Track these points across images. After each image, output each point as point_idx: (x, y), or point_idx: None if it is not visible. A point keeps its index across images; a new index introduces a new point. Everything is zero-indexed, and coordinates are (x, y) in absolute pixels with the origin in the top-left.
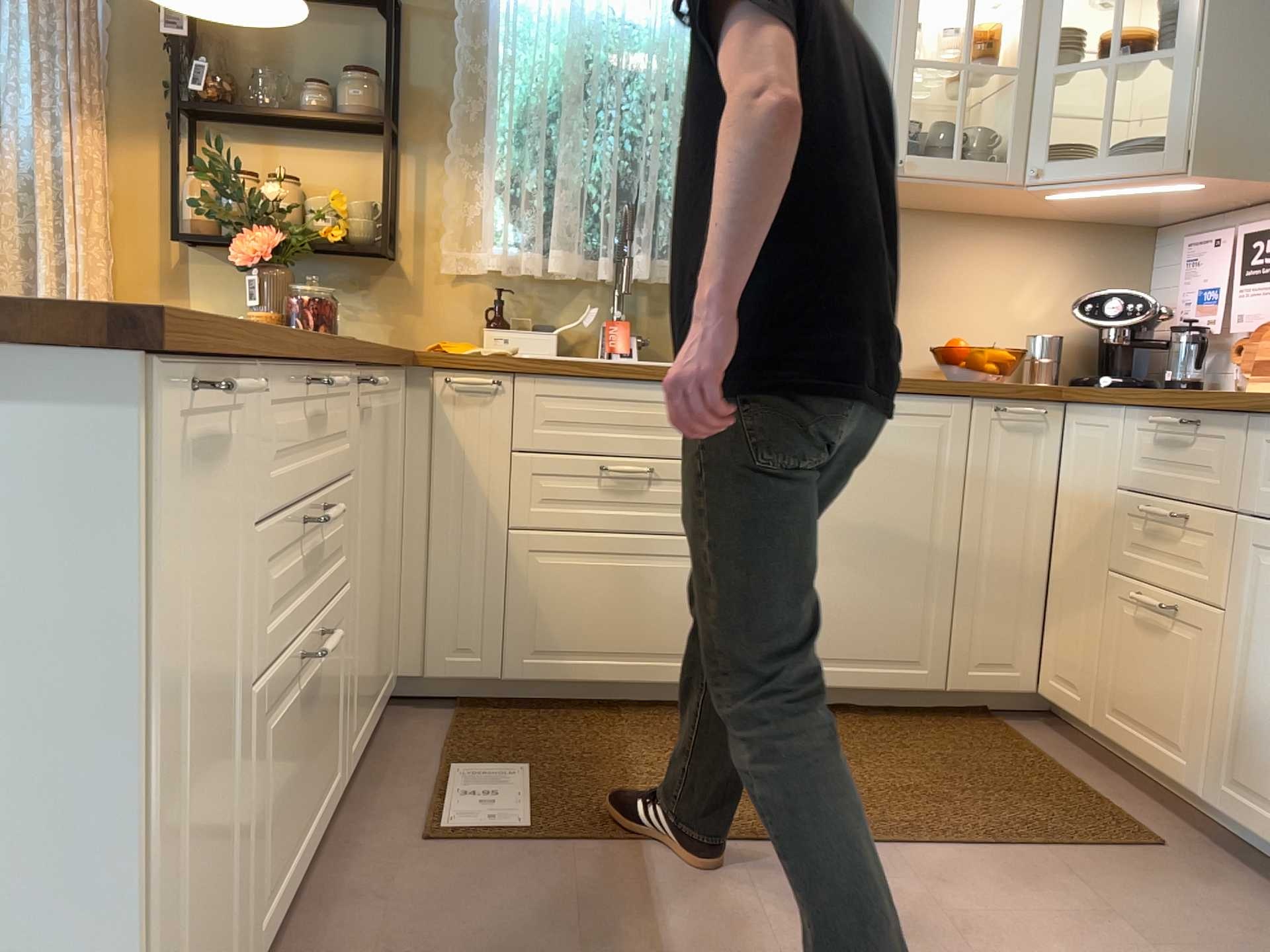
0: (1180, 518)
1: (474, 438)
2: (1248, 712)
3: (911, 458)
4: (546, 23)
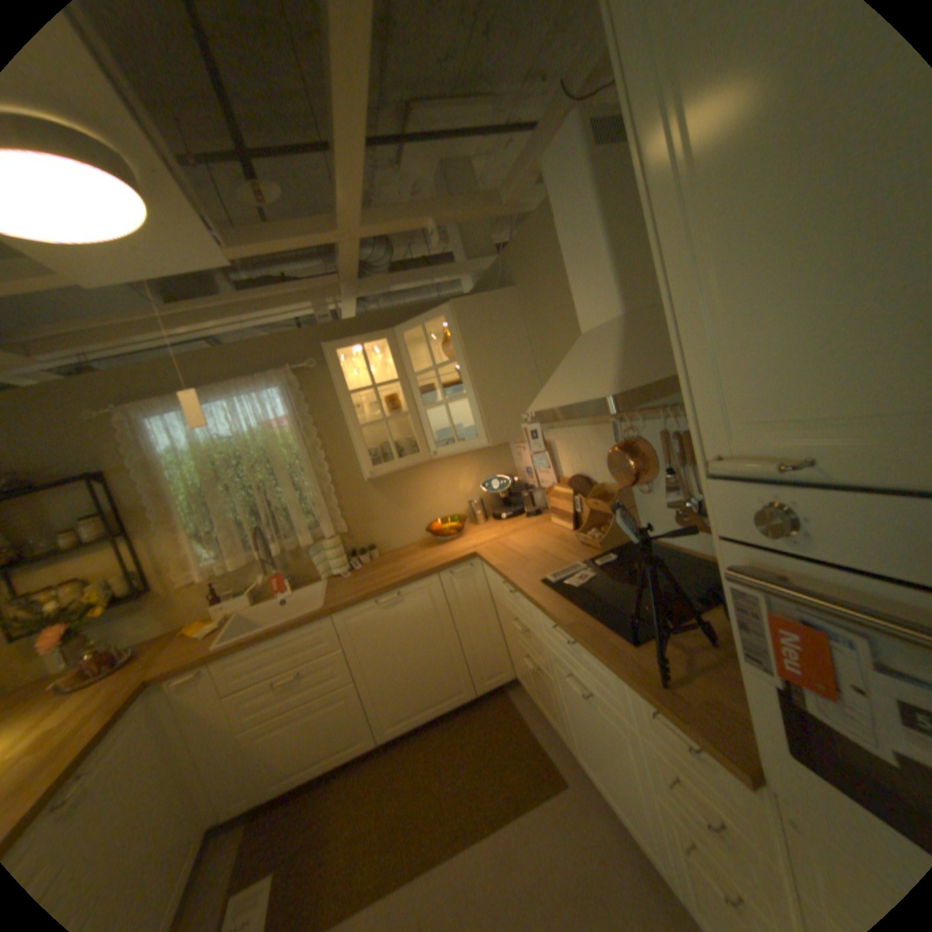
0: (524, 633)
1: (197, 702)
2: (573, 728)
3: (420, 611)
4: (181, 456)
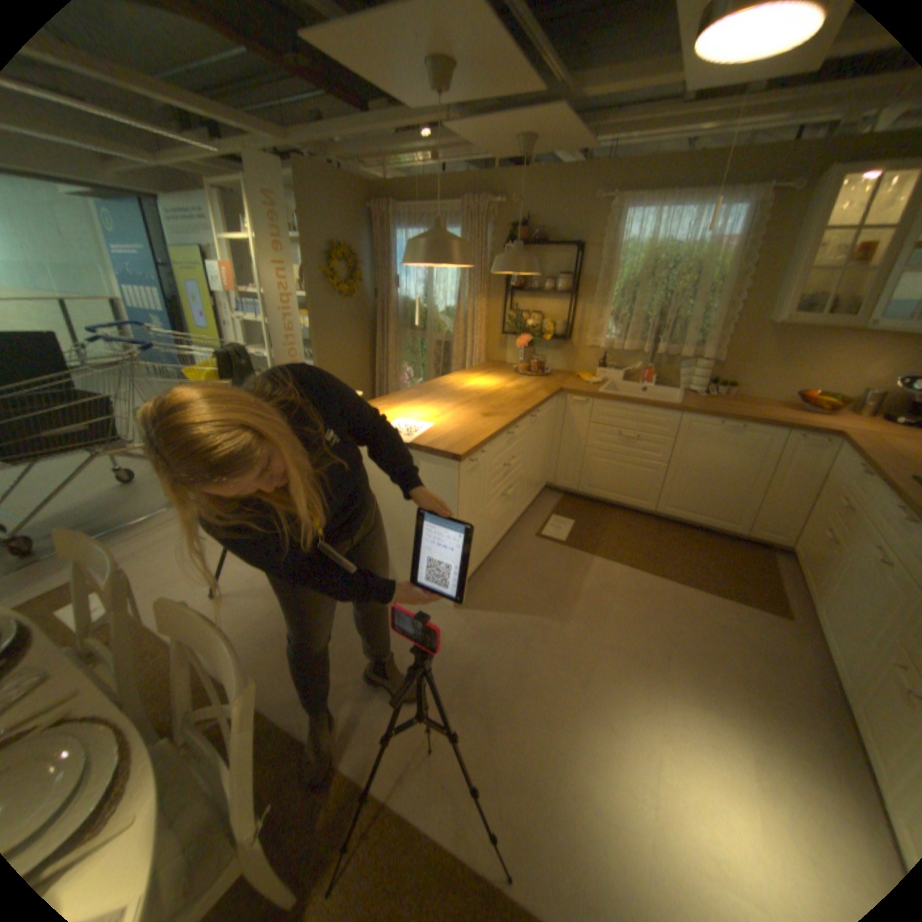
0: (849, 509)
1: (577, 417)
2: (838, 589)
3: (751, 449)
4: (638, 248)
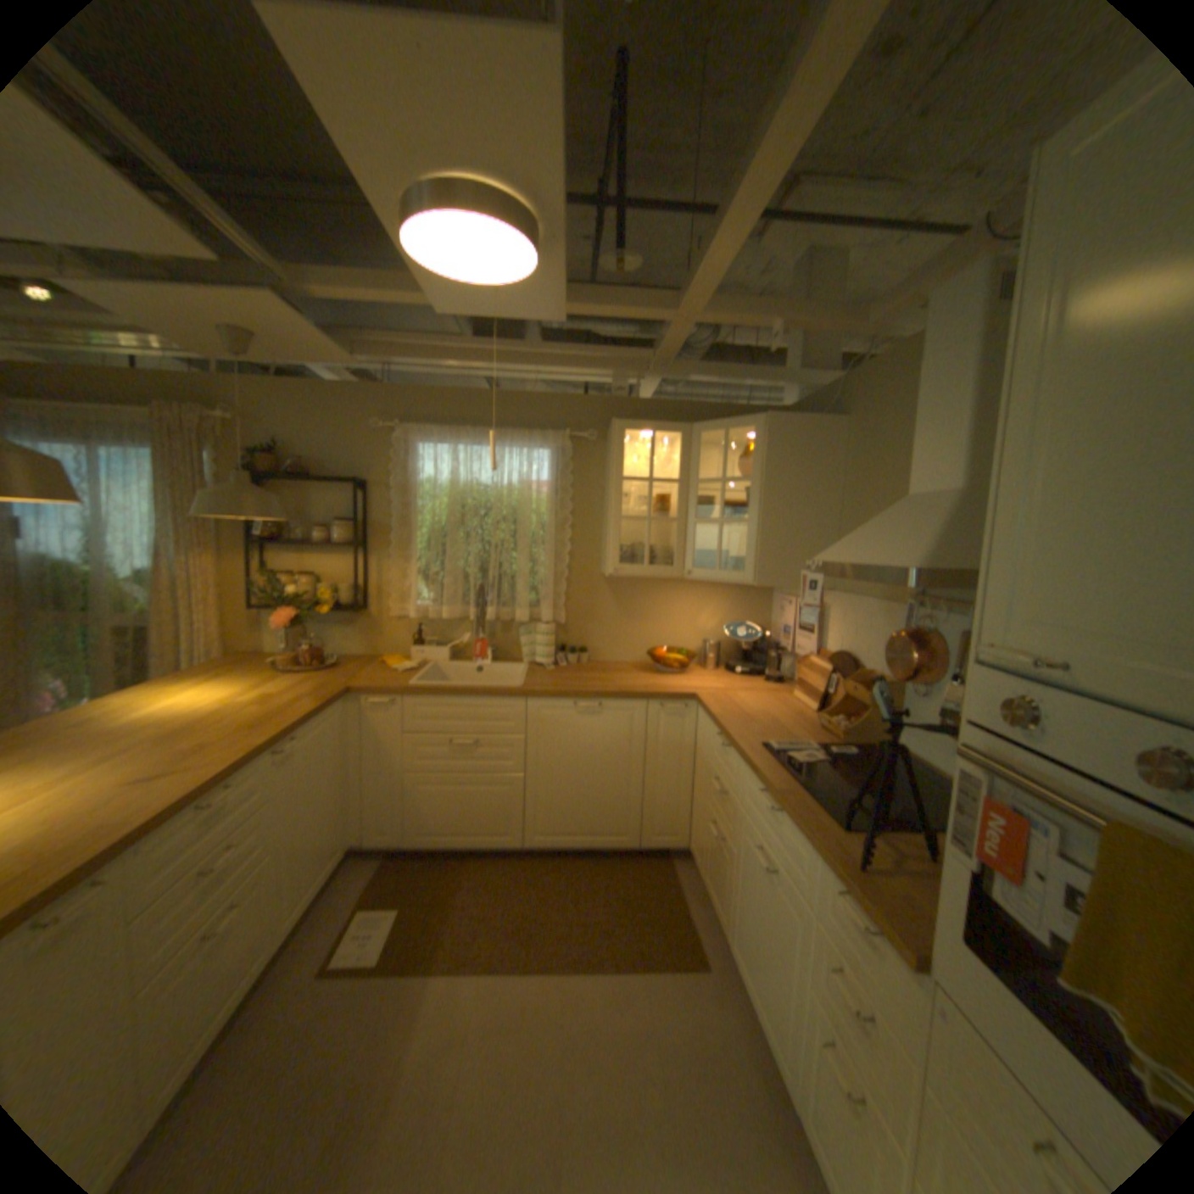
0: (723, 794)
1: (384, 727)
2: (741, 911)
3: (615, 731)
4: (439, 489)
